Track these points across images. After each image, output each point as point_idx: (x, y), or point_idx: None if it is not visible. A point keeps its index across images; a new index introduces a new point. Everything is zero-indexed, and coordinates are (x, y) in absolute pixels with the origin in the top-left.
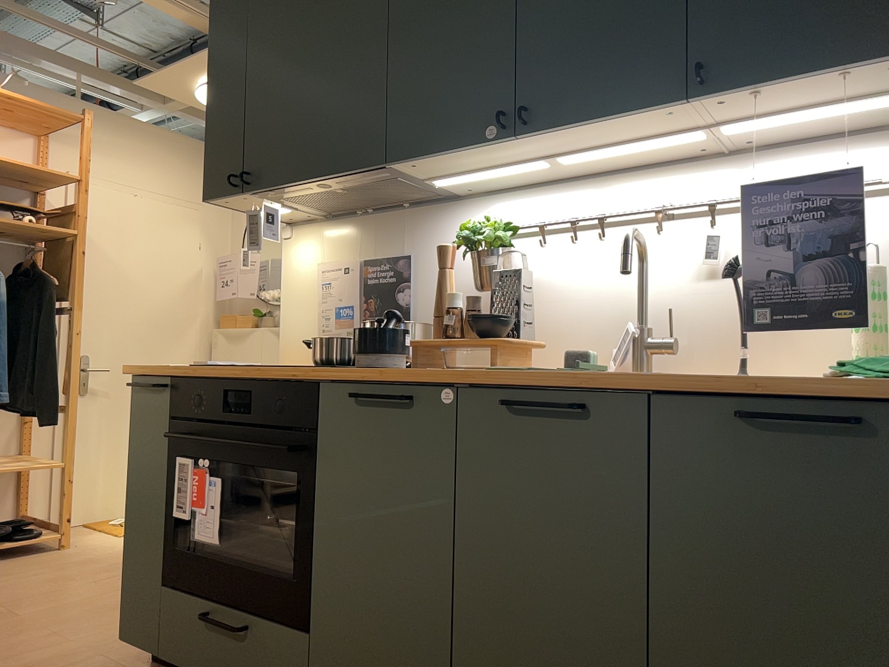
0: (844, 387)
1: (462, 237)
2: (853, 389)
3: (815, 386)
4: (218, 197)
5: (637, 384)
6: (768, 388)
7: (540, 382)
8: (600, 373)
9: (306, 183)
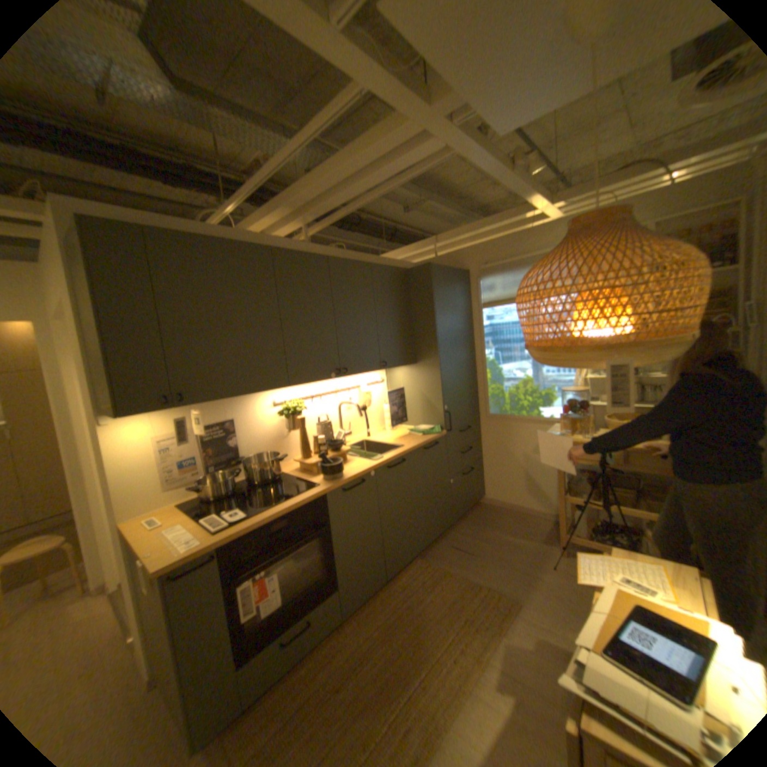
0: (435, 438)
1: (290, 412)
2: (432, 438)
3: (428, 439)
4: (134, 414)
5: (411, 450)
6: (427, 442)
7: (391, 458)
8: (397, 450)
9: (229, 398)
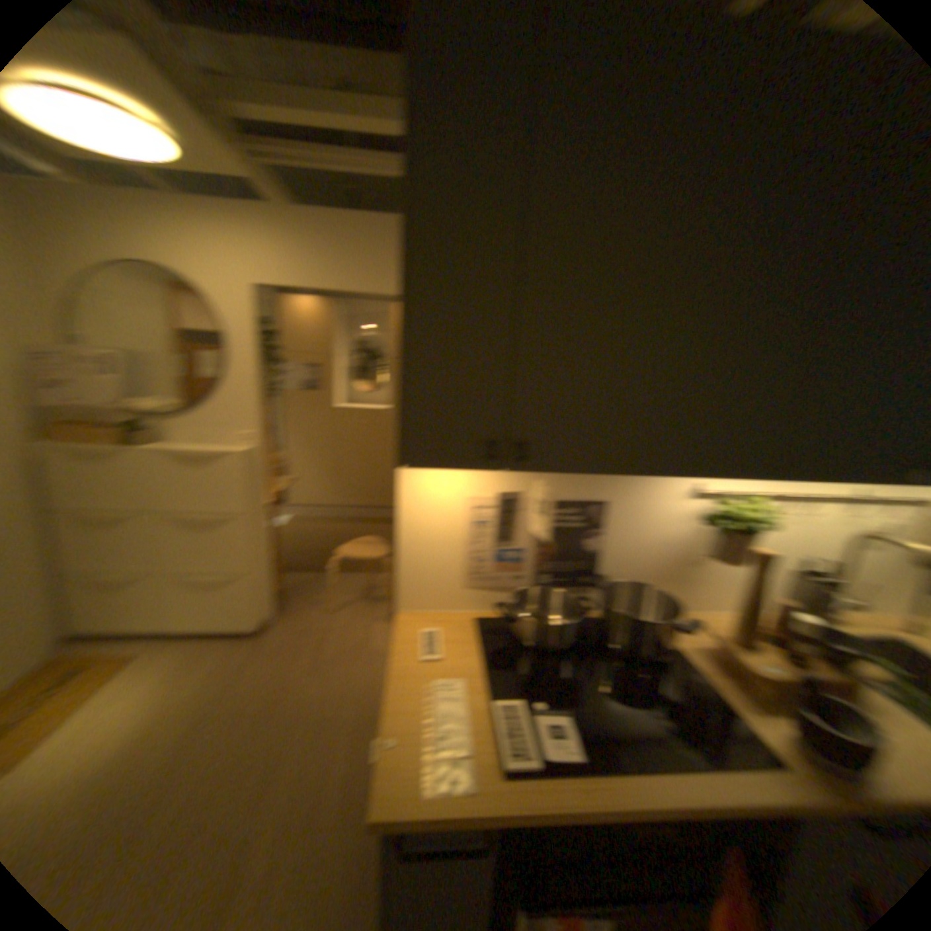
0: None
1: (743, 524)
2: None
3: None
4: (436, 461)
5: None
6: None
7: None
8: None
9: (626, 471)
